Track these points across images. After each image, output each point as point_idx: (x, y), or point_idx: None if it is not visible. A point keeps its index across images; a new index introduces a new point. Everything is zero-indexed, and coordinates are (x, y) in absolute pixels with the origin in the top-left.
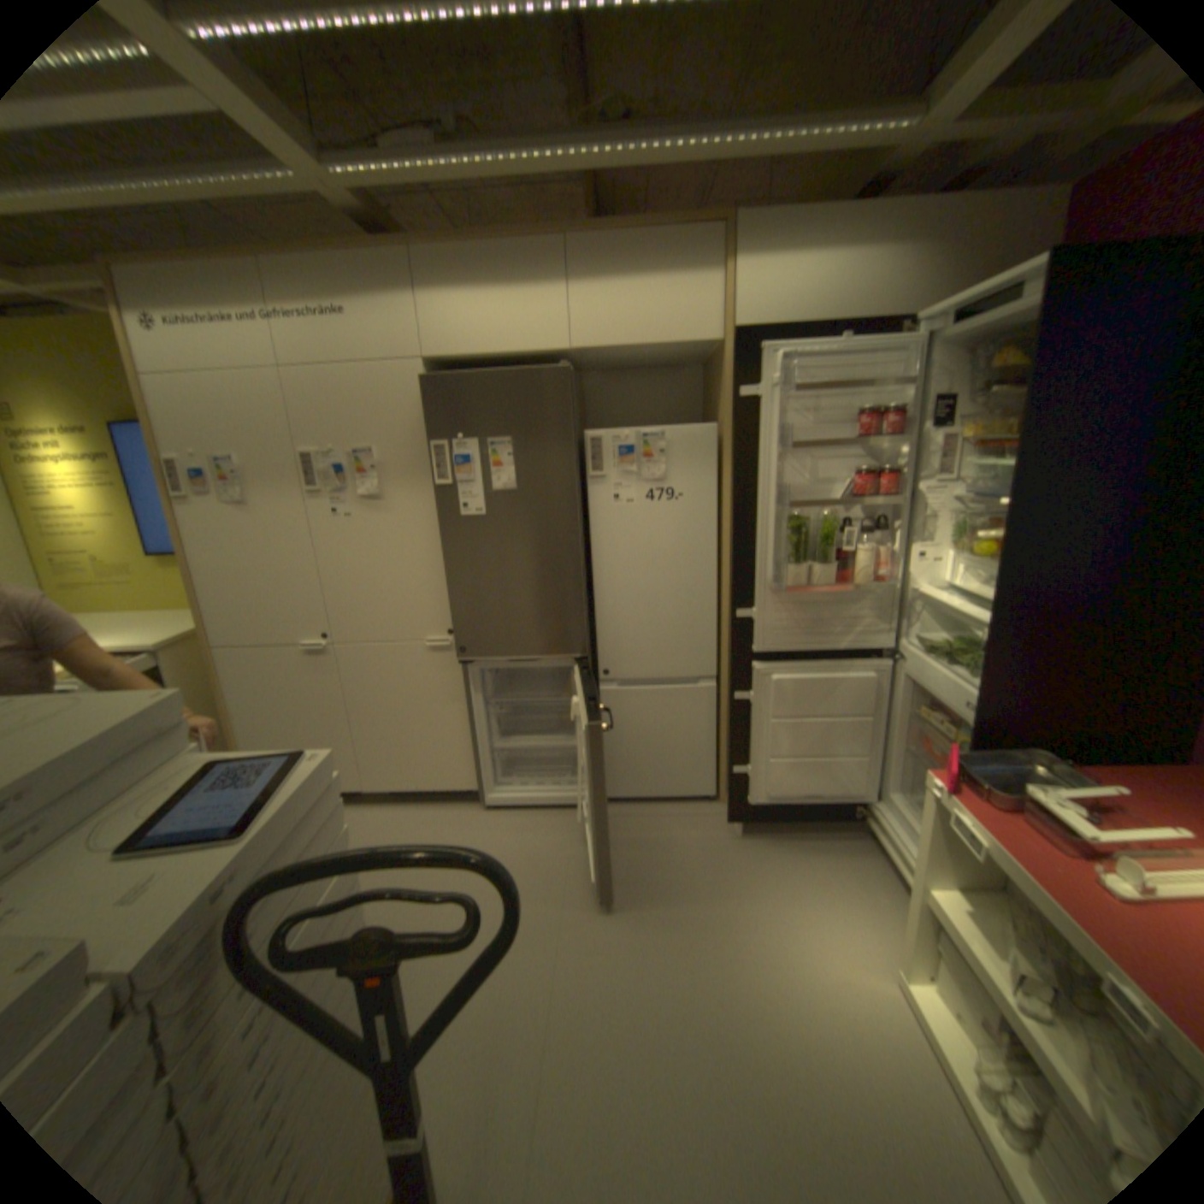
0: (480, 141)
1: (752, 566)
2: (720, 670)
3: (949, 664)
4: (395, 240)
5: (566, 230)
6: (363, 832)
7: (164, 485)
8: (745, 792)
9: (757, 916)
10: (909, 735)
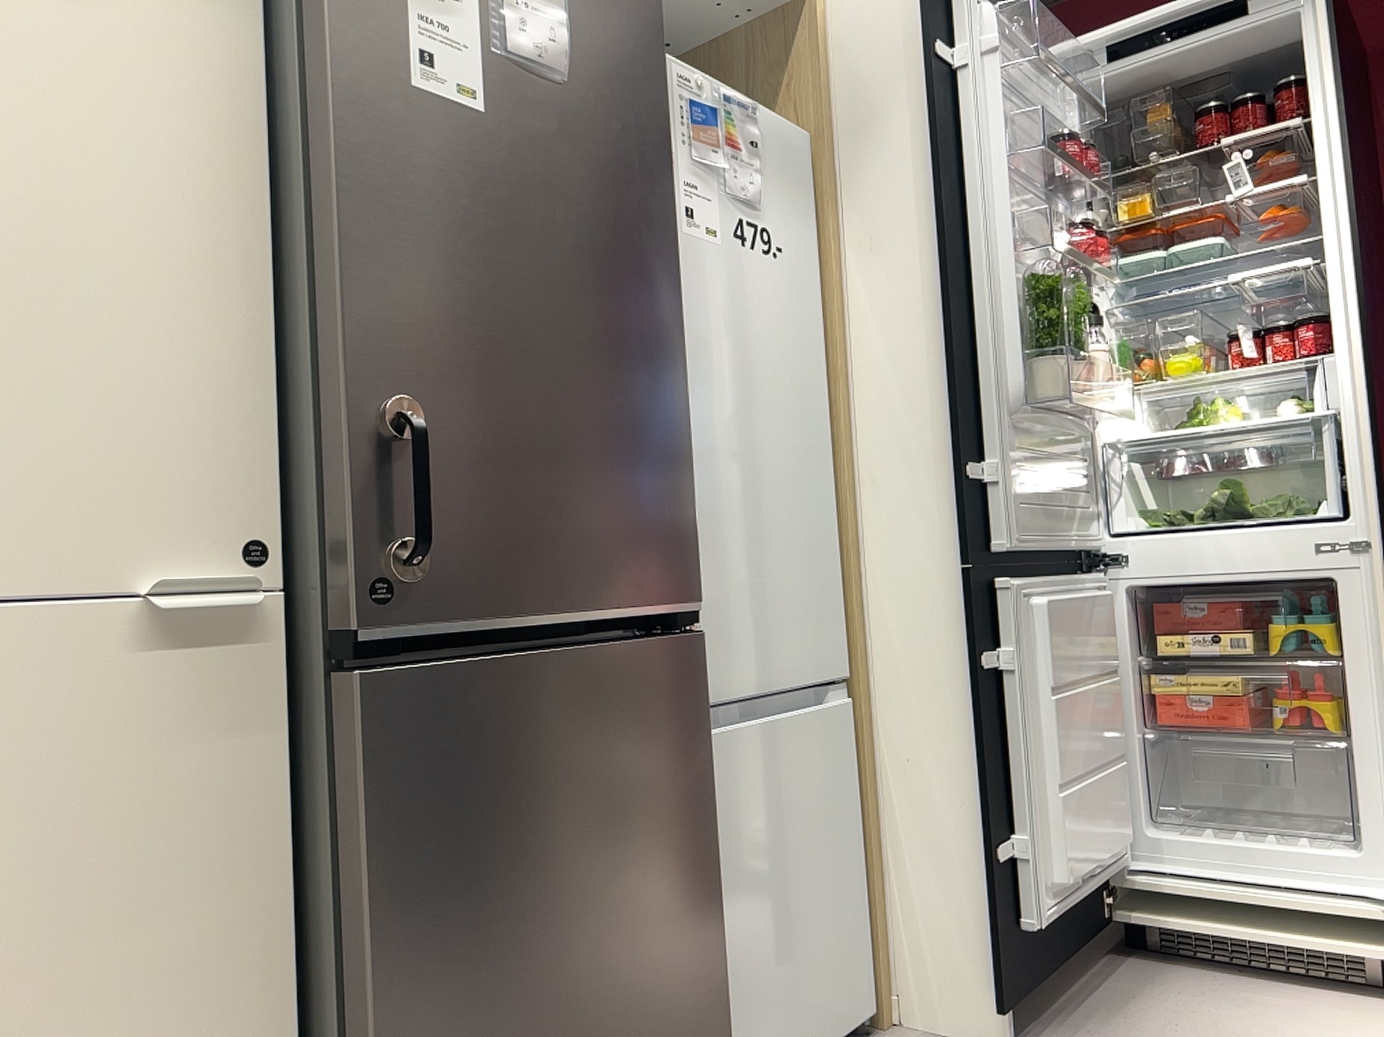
0: None
1: (975, 371)
2: (848, 663)
3: (1208, 534)
4: None
5: None
6: None
7: None
8: (1015, 906)
9: None
10: (1142, 702)
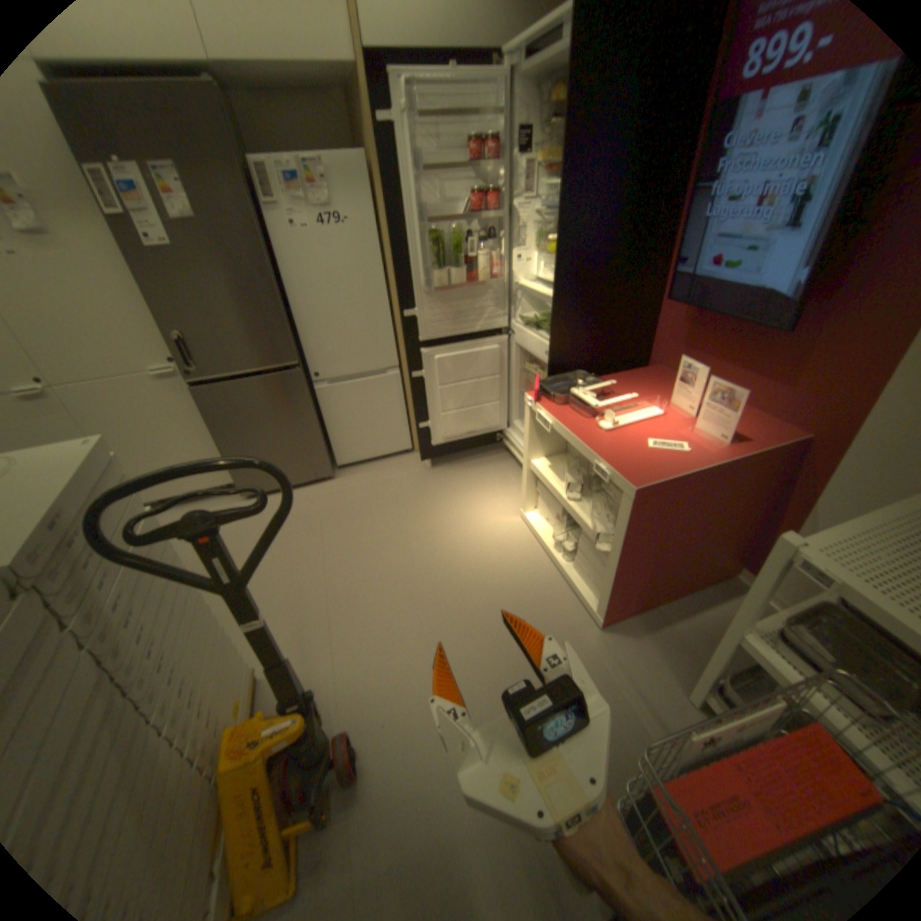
0: None
1: (409, 274)
2: (401, 360)
3: (537, 331)
4: None
5: None
6: None
7: None
8: (429, 438)
9: (444, 506)
10: (520, 383)
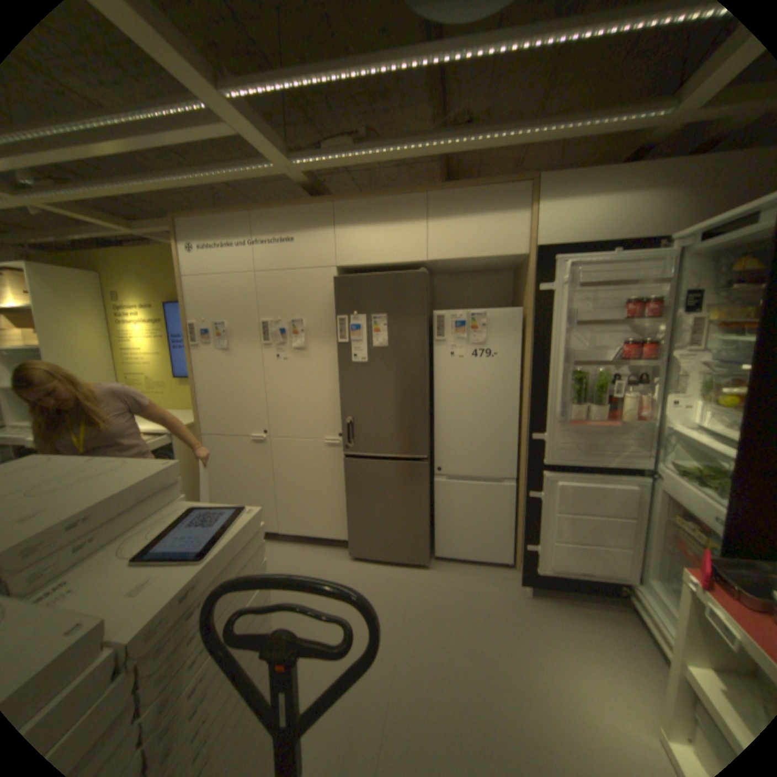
0: (379, 140)
1: (545, 403)
2: (519, 474)
3: (699, 486)
4: (326, 199)
5: (428, 189)
6: (277, 559)
7: (187, 337)
8: (536, 564)
9: (543, 661)
10: (666, 536)
